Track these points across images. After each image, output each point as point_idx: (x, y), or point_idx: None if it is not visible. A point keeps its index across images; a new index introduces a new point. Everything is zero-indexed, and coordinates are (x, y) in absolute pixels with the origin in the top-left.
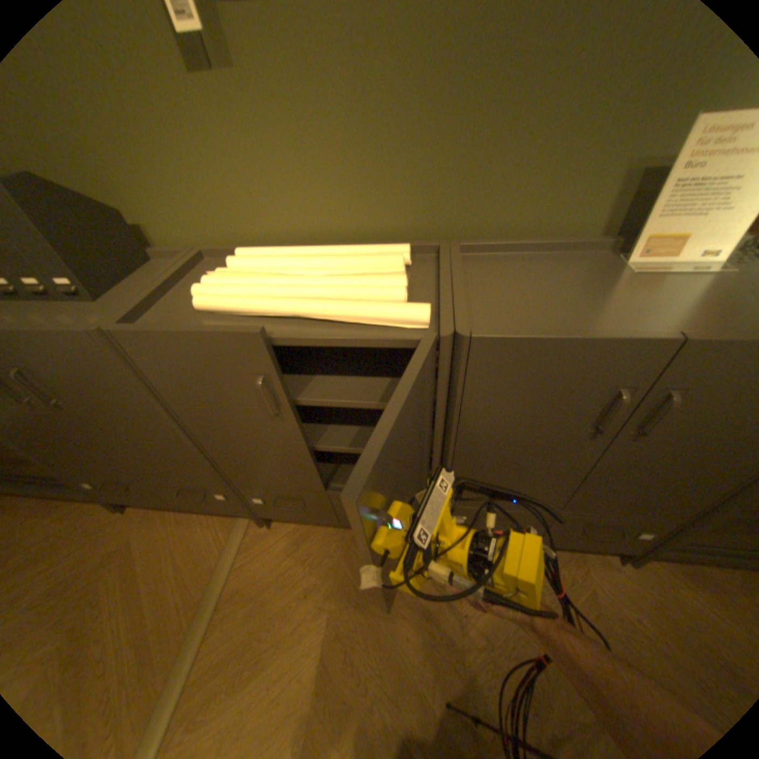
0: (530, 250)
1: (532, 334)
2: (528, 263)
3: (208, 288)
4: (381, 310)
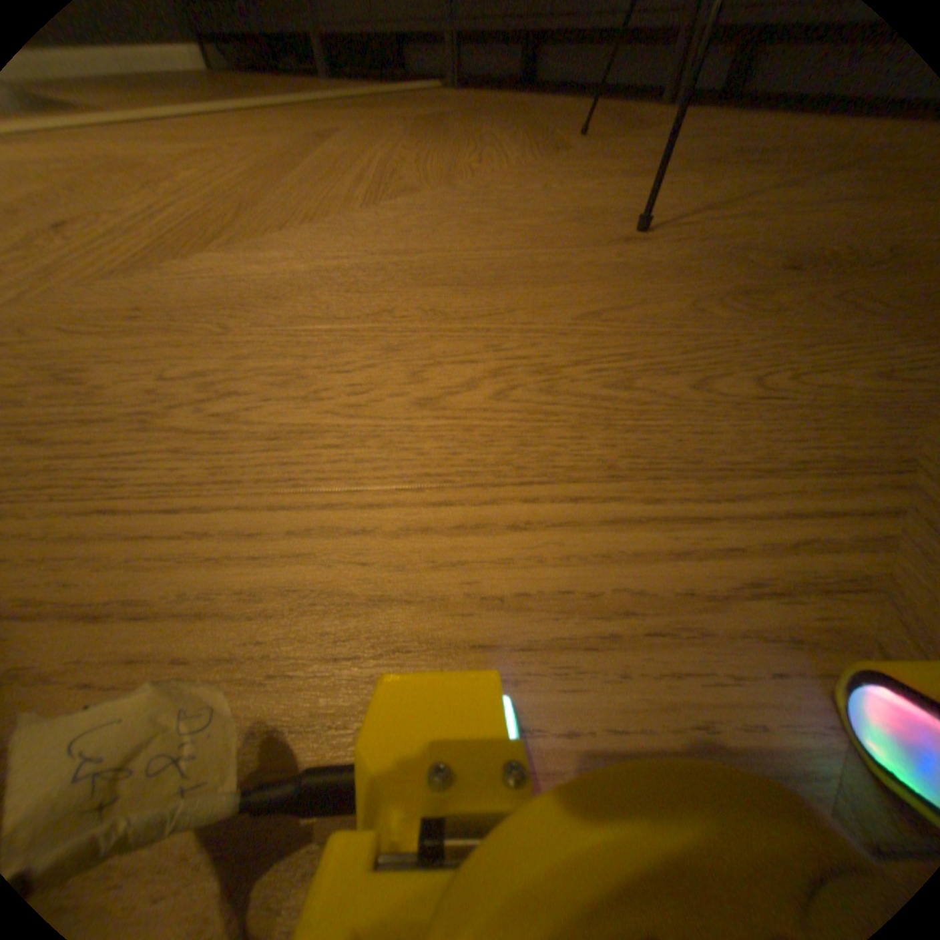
0: None
1: None
2: None
3: None
4: None
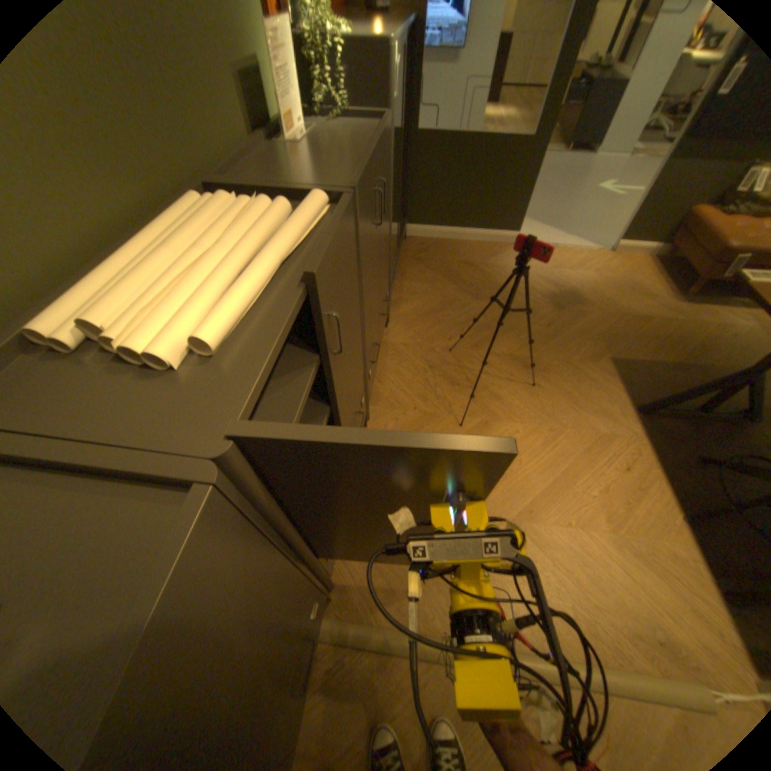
0: (242, 158)
1: (361, 169)
2: (255, 167)
3: (171, 331)
4: (309, 210)
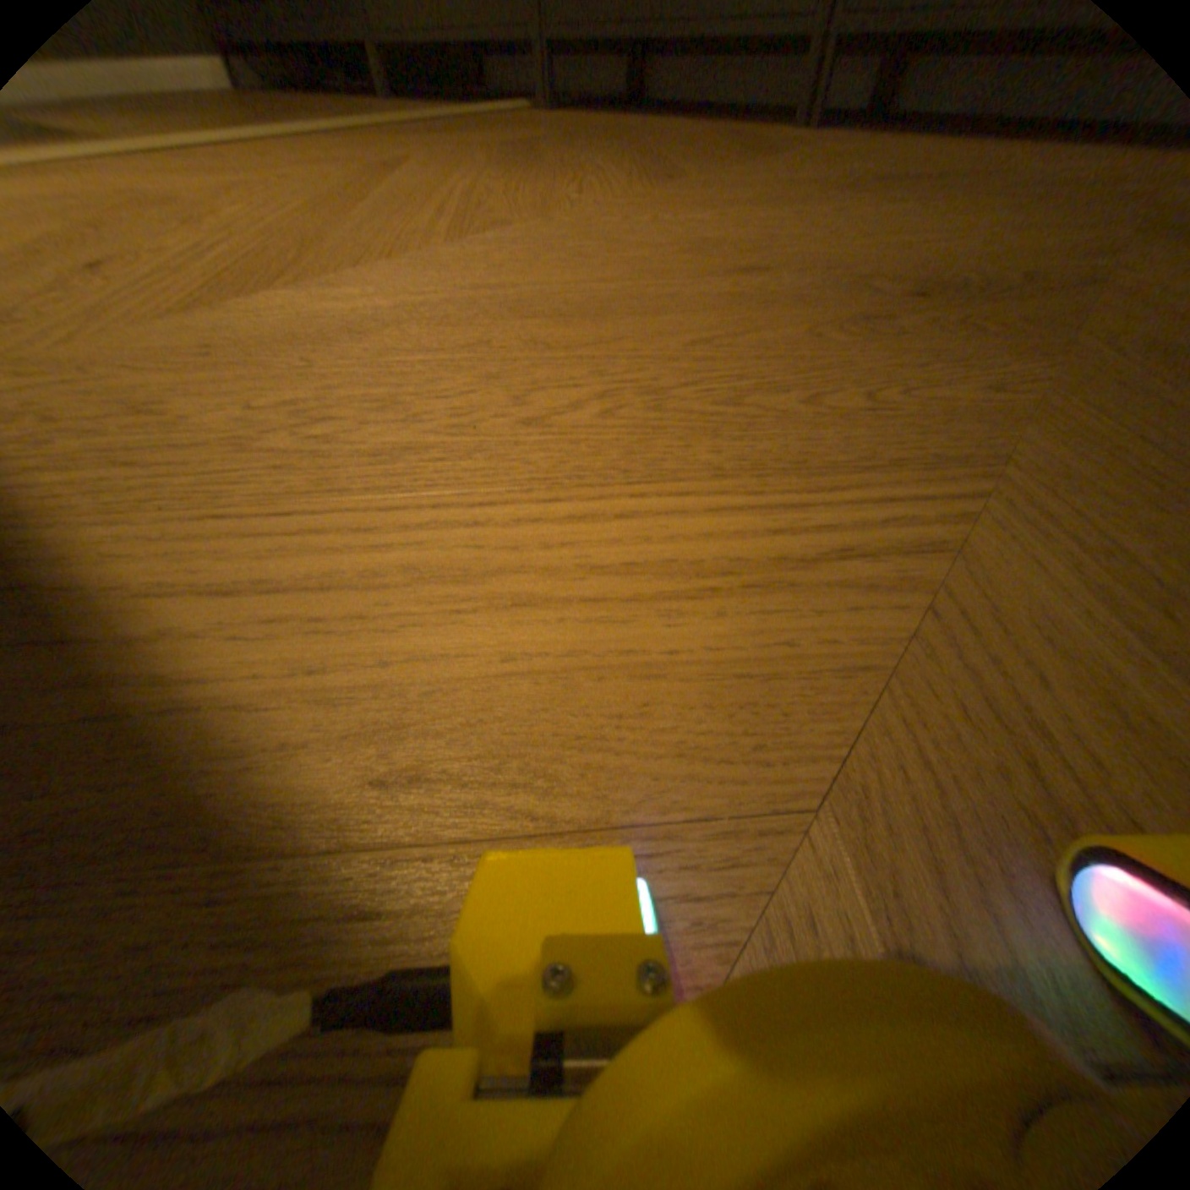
0: None
1: None
2: None
3: None
4: None
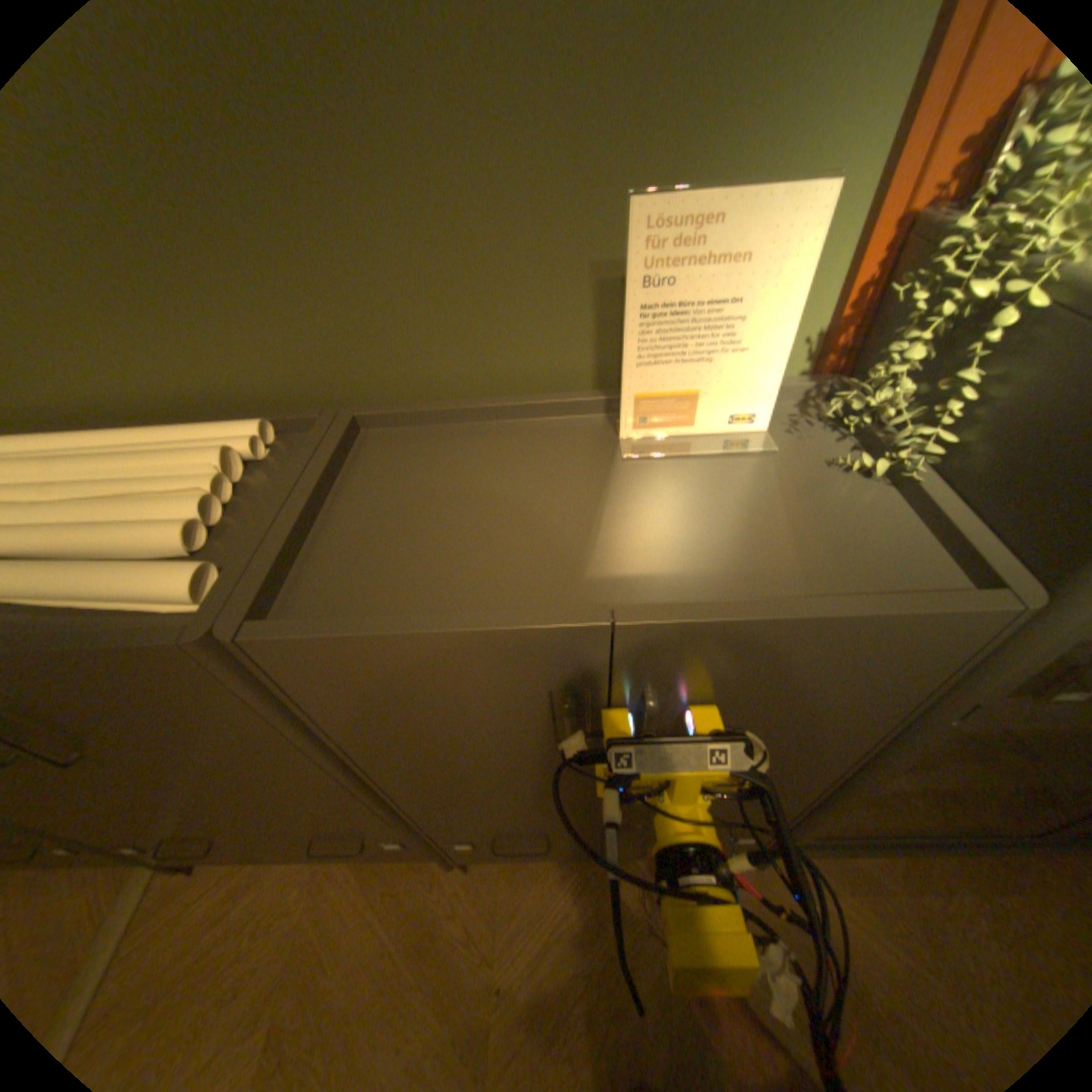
0: (472, 420)
1: (345, 629)
2: (464, 445)
3: None
4: (102, 583)
